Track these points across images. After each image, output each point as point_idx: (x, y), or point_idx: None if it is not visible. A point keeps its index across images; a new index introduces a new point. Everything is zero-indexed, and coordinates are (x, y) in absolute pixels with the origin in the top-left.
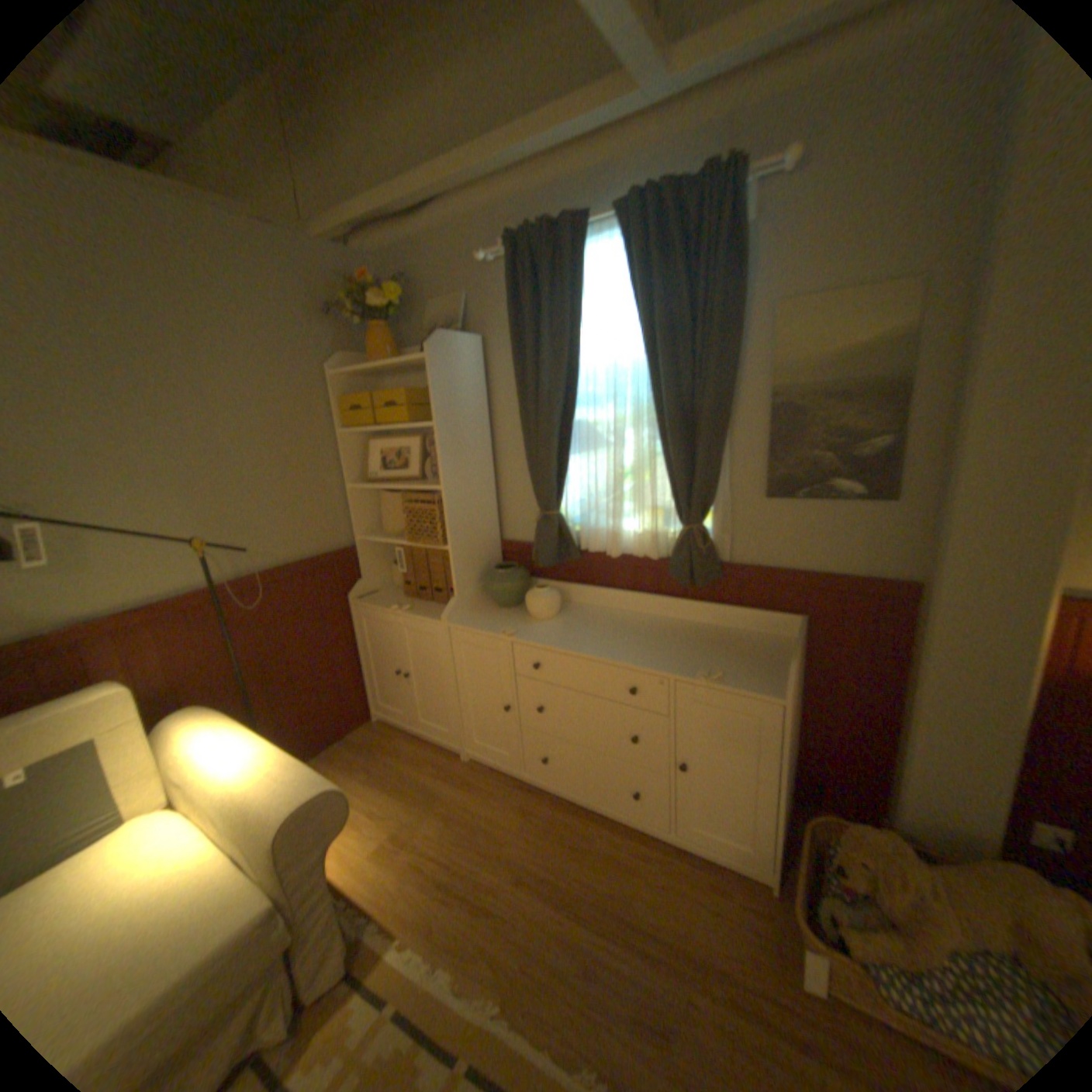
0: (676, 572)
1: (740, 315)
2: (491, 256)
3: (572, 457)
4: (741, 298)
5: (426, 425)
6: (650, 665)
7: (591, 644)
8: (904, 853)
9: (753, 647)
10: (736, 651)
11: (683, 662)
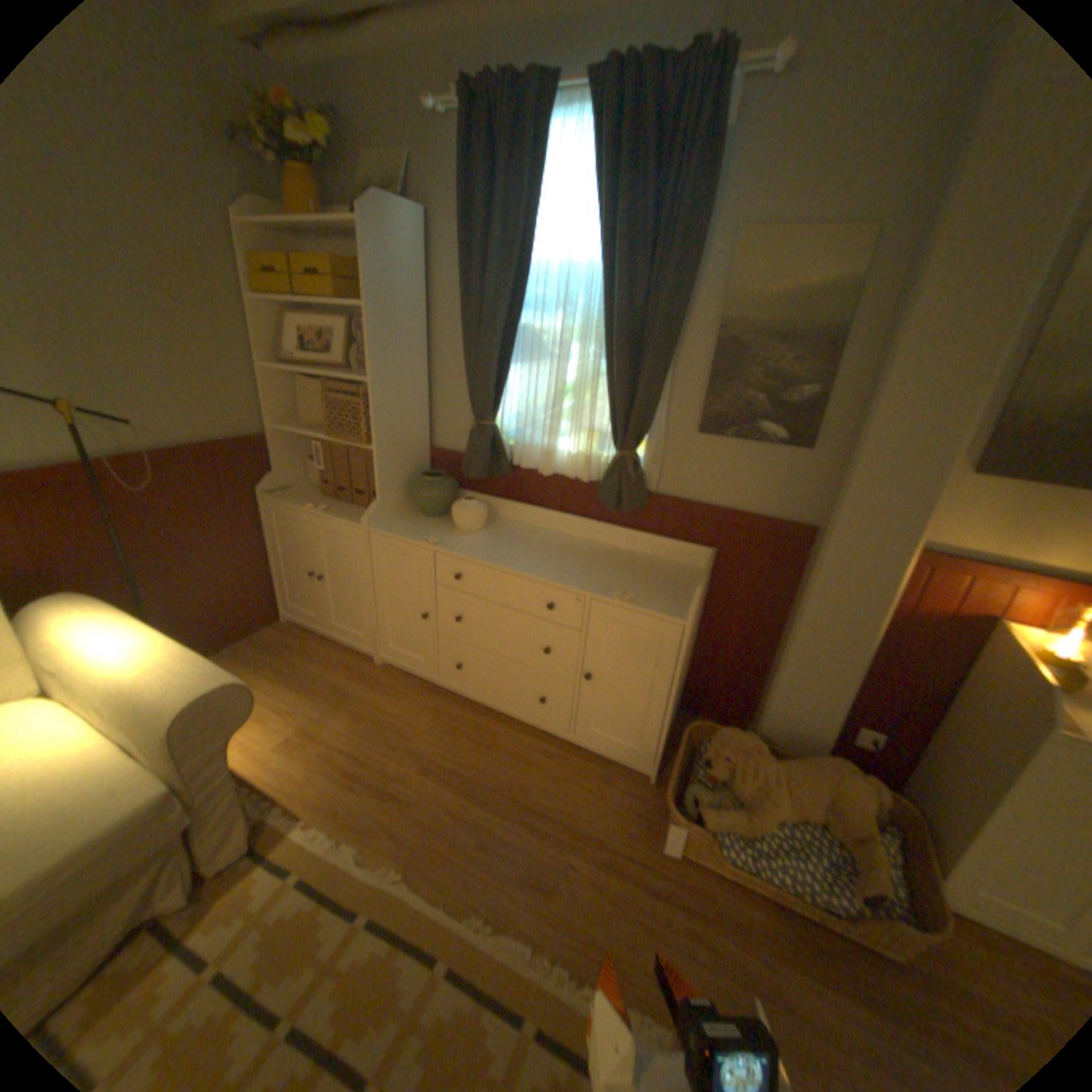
0: (603, 497)
1: (702, 235)
2: (441, 108)
3: (513, 366)
4: (706, 216)
5: (353, 305)
6: (568, 583)
7: (514, 560)
8: (759, 750)
9: (664, 574)
10: (648, 576)
11: (599, 582)
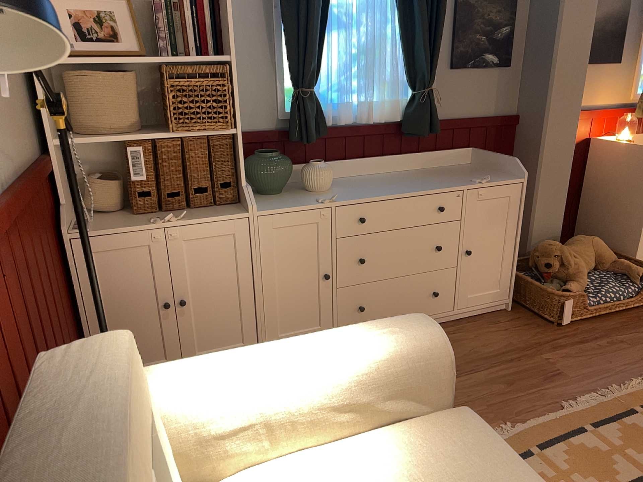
0: (414, 129)
1: None
2: None
3: (324, 37)
4: None
5: None
6: (446, 188)
7: (395, 191)
8: (560, 246)
9: (463, 171)
10: (462, 174)
11: (456, 182)
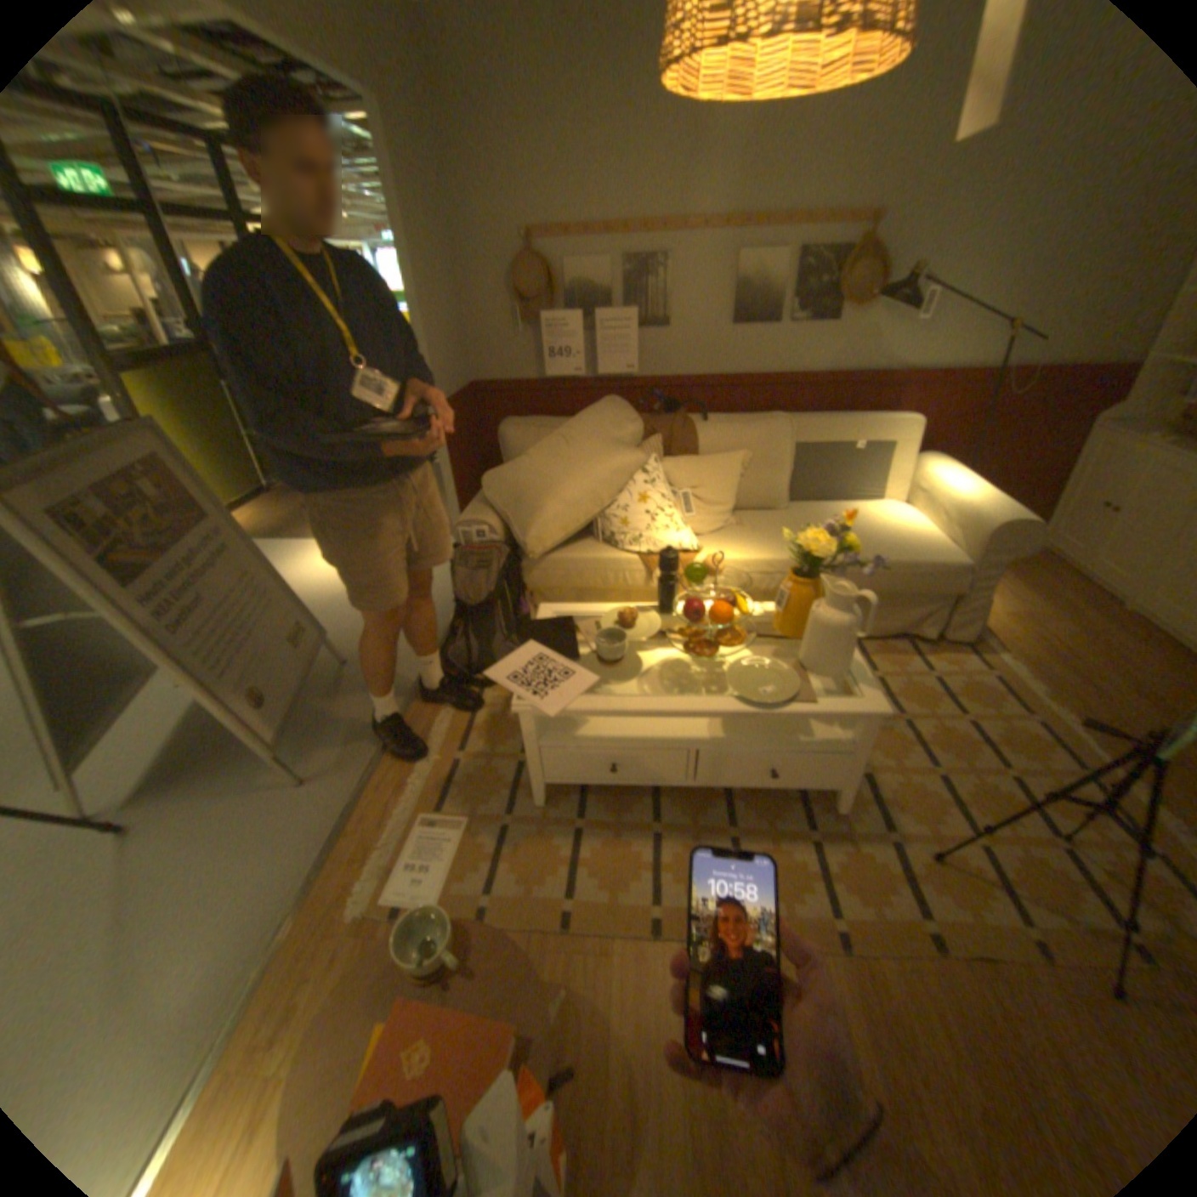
0: None
1: None
2: None
3: None
4: None
5: None
6: None
7: None
8: None
9: None
10: None
11: None
